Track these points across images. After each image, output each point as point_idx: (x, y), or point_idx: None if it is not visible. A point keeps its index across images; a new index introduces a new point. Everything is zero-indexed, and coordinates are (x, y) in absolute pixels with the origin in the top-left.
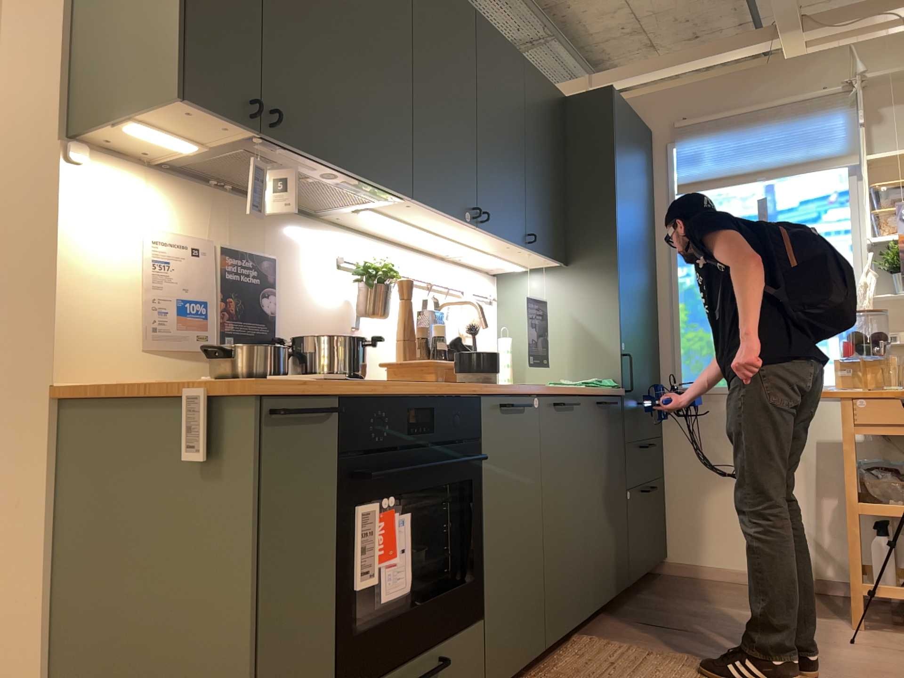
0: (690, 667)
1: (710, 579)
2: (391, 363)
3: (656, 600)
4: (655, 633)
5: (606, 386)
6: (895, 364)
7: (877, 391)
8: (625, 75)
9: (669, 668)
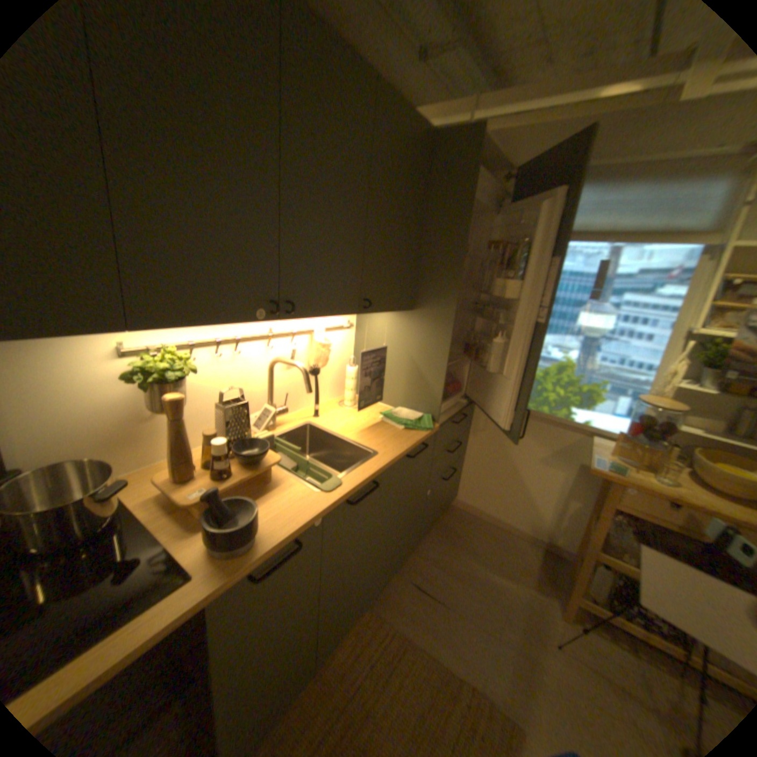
0: (428, 685)
1: (480, 519)
2: (158, 488)
3: (436, 546)
4: (420, 607)
5: (420, 429)
6: (674, 455)
7: (651, 484)
8: (511, 98)
9: (411, 683)
